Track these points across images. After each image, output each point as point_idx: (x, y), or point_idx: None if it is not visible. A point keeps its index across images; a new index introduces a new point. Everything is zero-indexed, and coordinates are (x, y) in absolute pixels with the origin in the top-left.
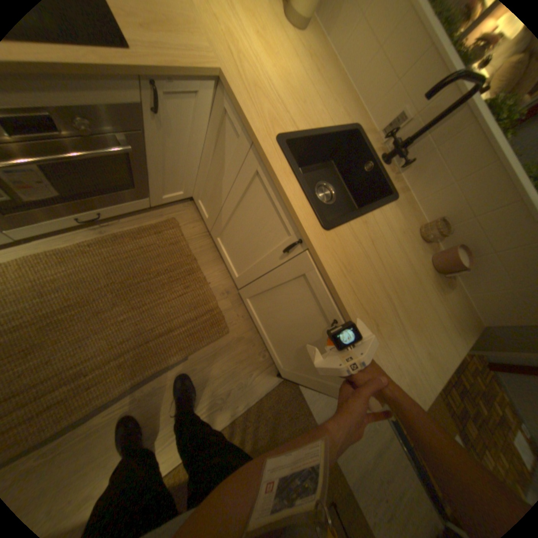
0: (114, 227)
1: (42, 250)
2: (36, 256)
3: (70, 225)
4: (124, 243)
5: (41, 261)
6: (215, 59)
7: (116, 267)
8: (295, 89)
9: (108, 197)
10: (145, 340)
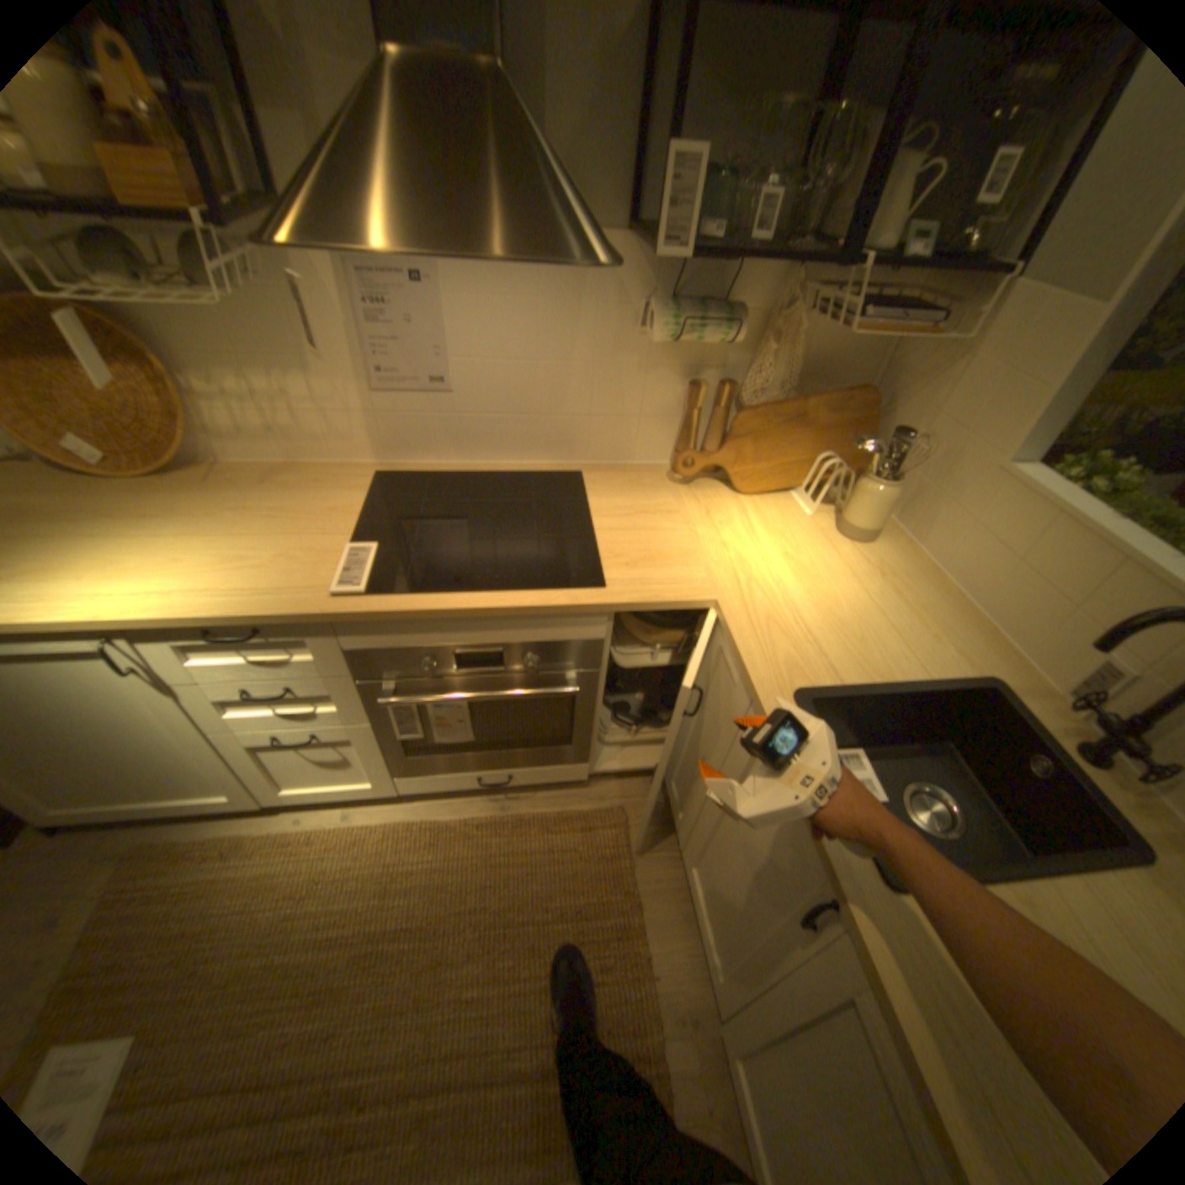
0: (524, 804)
1: (420, 818)
2: (409, 826)
3: (469, 787)
4: (528, 836)
5: (411, 835)
6: (711, 589)
7: (501, 878)
8: (844, 620)
9: (531, 752)
10: (487, 1075)
